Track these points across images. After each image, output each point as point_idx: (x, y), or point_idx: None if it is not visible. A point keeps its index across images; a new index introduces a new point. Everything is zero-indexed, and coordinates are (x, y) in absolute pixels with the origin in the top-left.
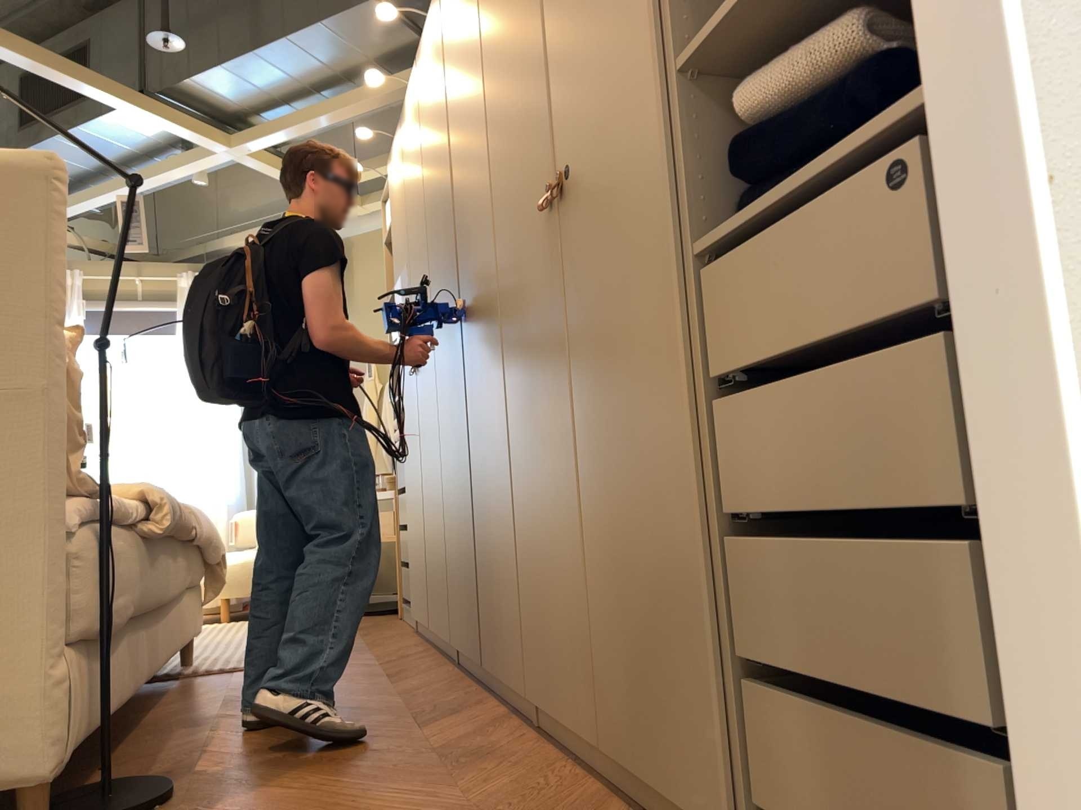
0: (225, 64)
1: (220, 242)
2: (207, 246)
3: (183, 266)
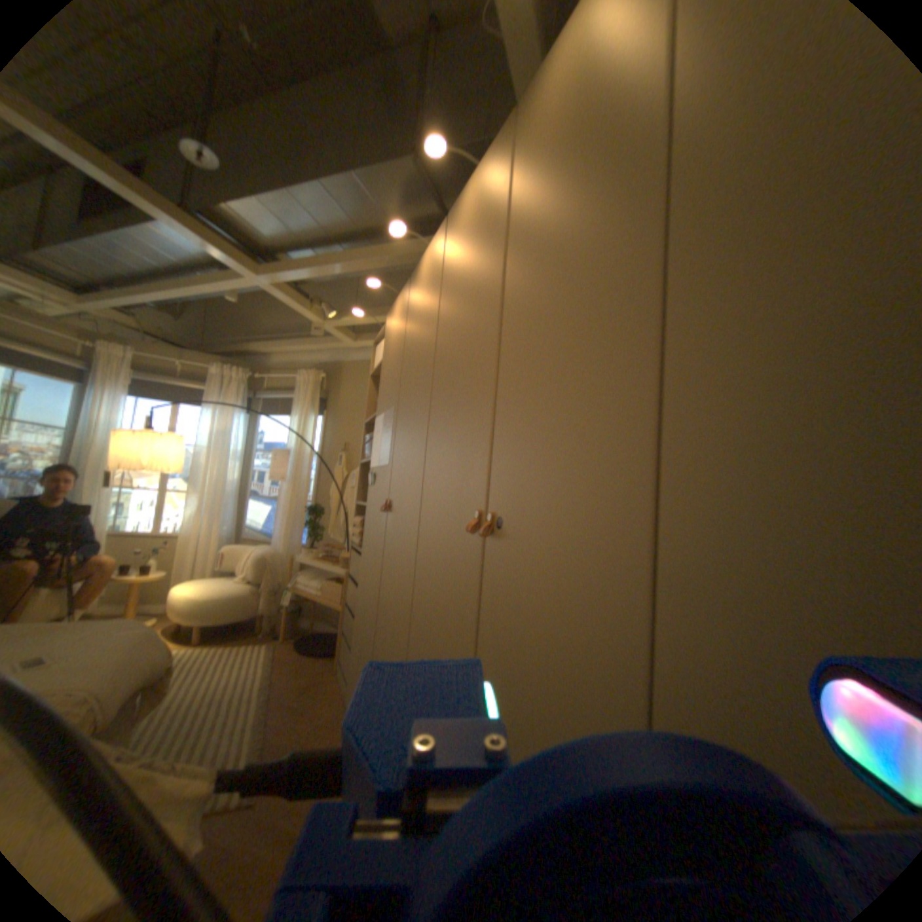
0: (255, 193)
1: (248, 345)
2: (238, 345)
3: (216, 358)
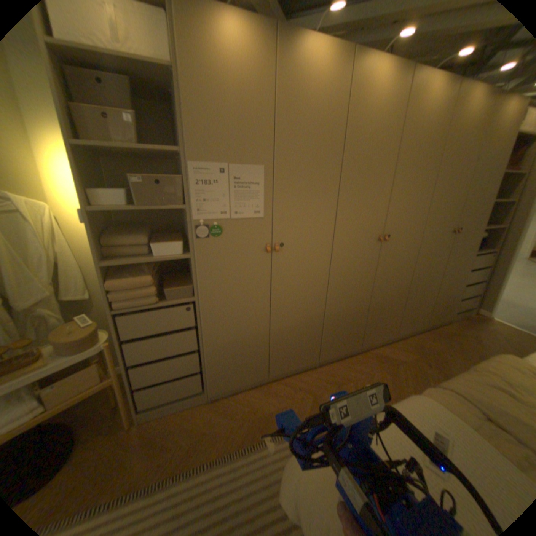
0: None
1: None
2: None
3: None
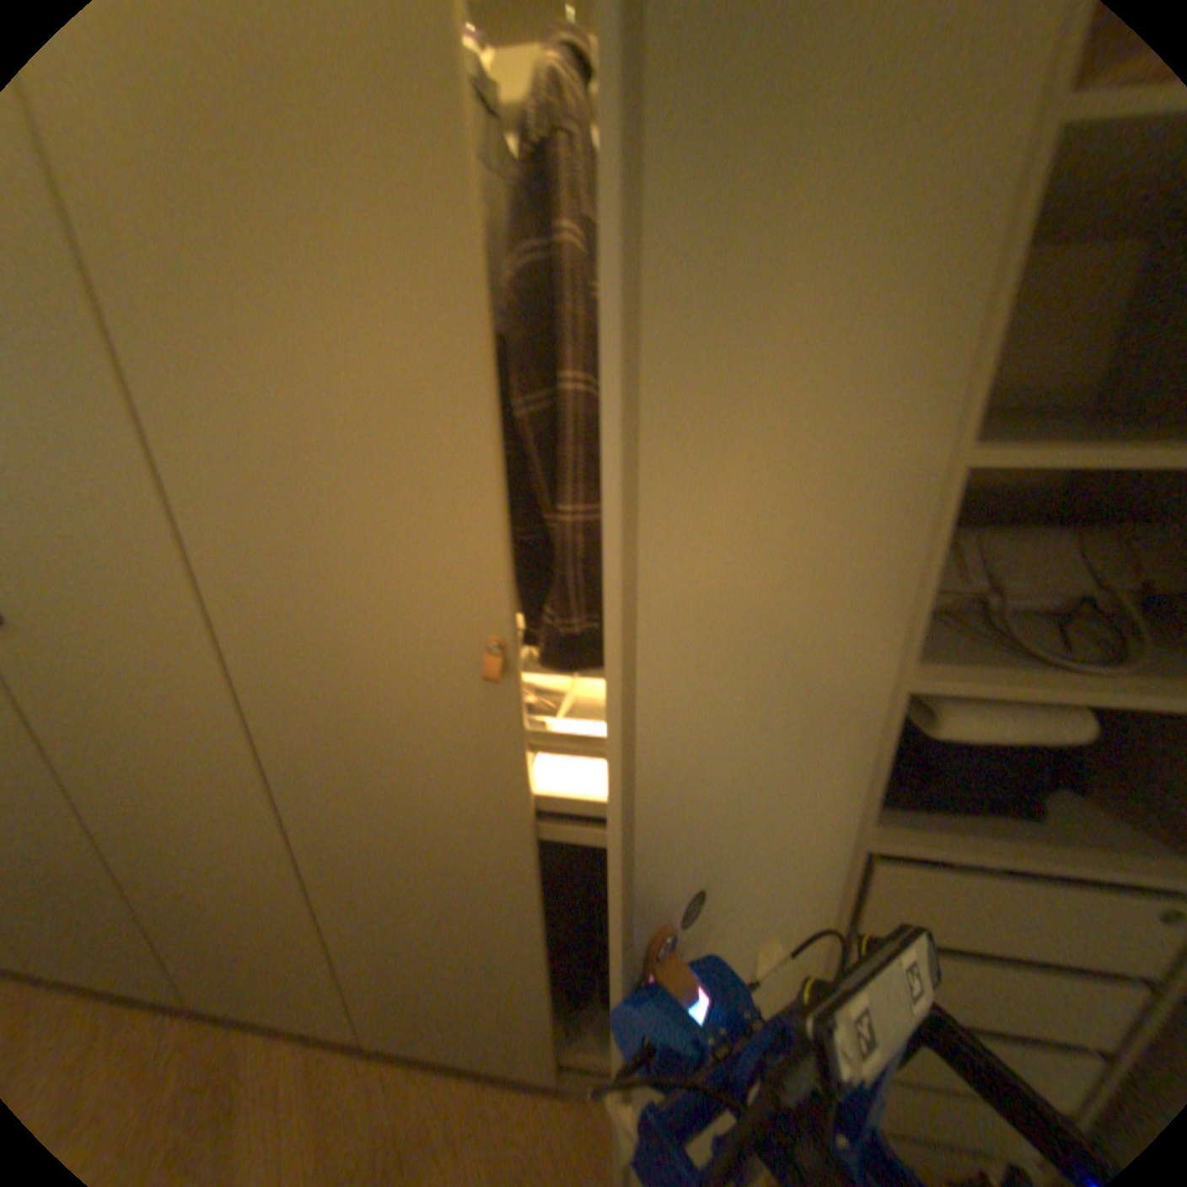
0: None
1: None
2: None
3: None
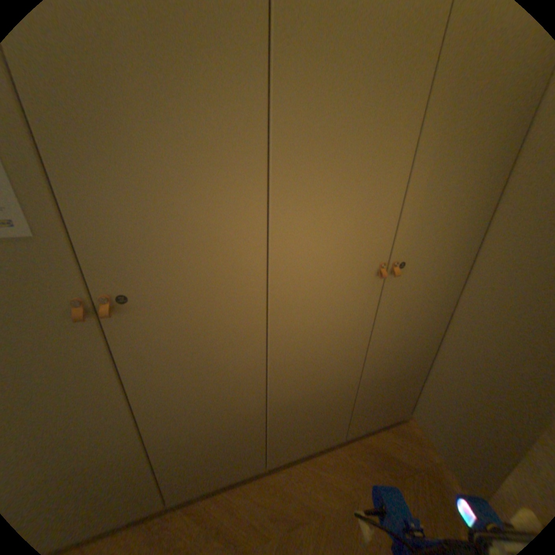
0: None
1: None
2: None
3: None
